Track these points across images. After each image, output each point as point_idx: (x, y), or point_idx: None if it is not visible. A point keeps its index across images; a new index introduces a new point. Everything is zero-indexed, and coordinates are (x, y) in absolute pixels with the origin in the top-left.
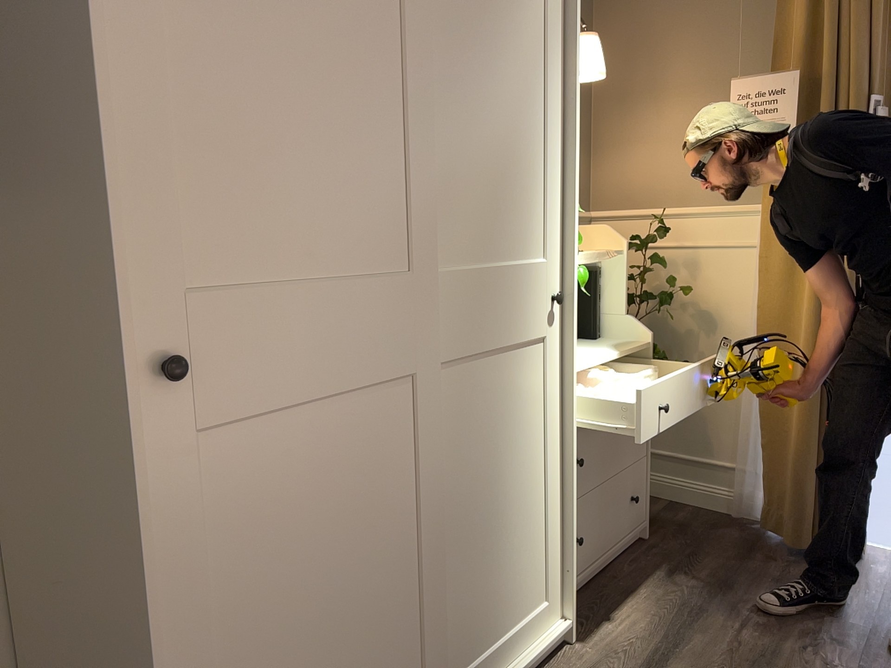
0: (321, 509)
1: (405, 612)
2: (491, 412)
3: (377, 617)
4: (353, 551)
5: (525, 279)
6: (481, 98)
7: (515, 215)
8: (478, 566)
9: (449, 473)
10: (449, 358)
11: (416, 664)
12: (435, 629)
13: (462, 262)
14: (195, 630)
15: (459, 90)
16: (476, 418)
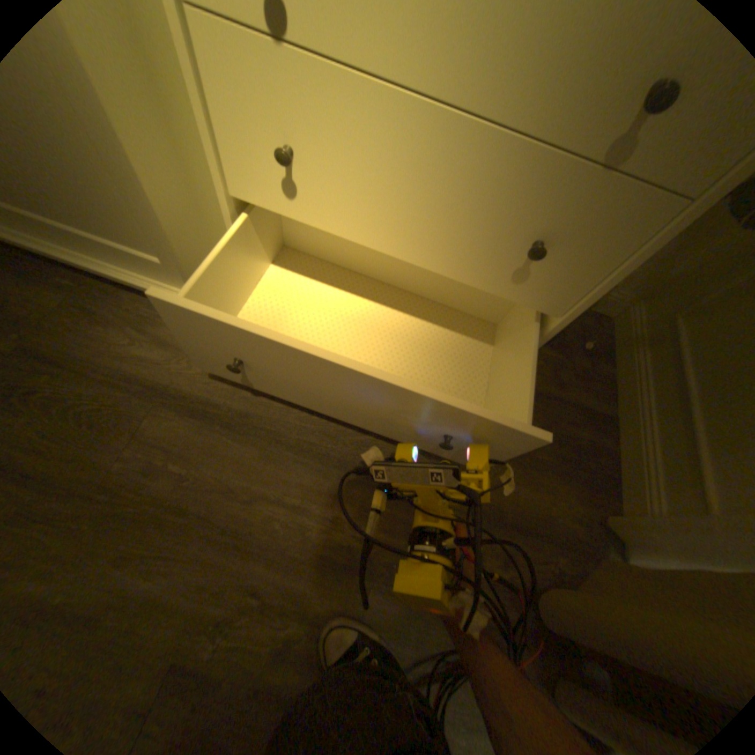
0: None
1: None
2: None
3: None
4: None
5: None
6: None
7: None
8: None
9: None
10: None
11: None
12: None
13: None
14: None
15: None
16: None
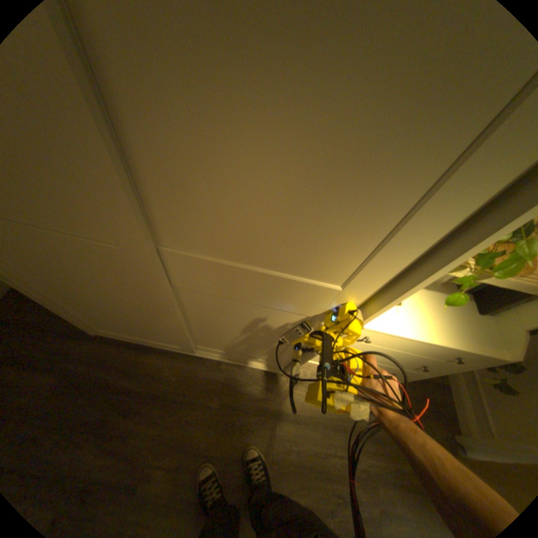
0: (94, 295)
1: (163, 331)
2: (239, 316)
3: (145, 325)
4: (122, 310)
5: (298, 289)
6: (257, 90)
7: (303, 249)
8: (222, 339)
9: (198, 317)
10: (192, 289)
11: (173, 340)
12: (182, 340)
13: (205, 254)
14: (42, 294)
15: (188, 66)
16: (224, 313)
